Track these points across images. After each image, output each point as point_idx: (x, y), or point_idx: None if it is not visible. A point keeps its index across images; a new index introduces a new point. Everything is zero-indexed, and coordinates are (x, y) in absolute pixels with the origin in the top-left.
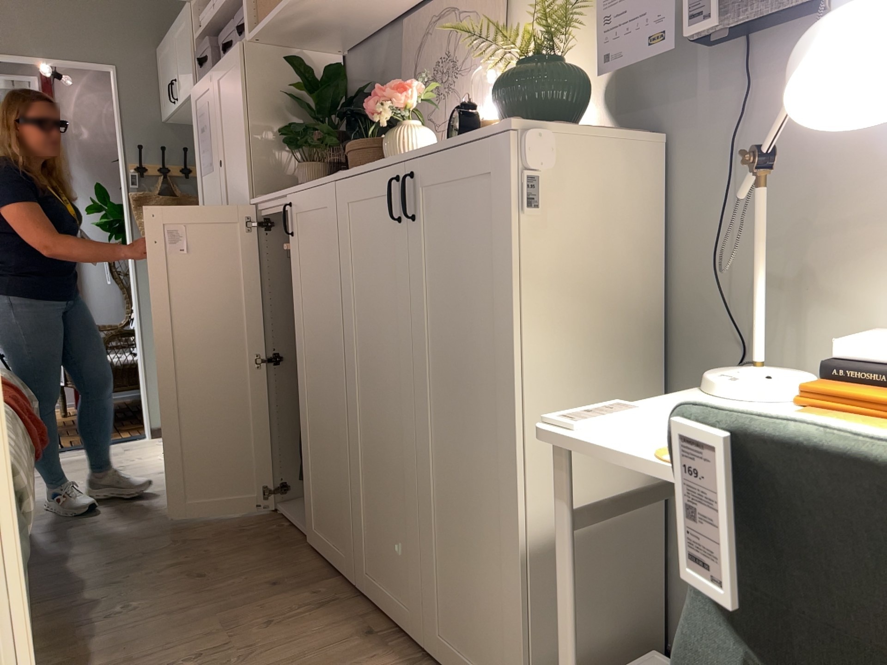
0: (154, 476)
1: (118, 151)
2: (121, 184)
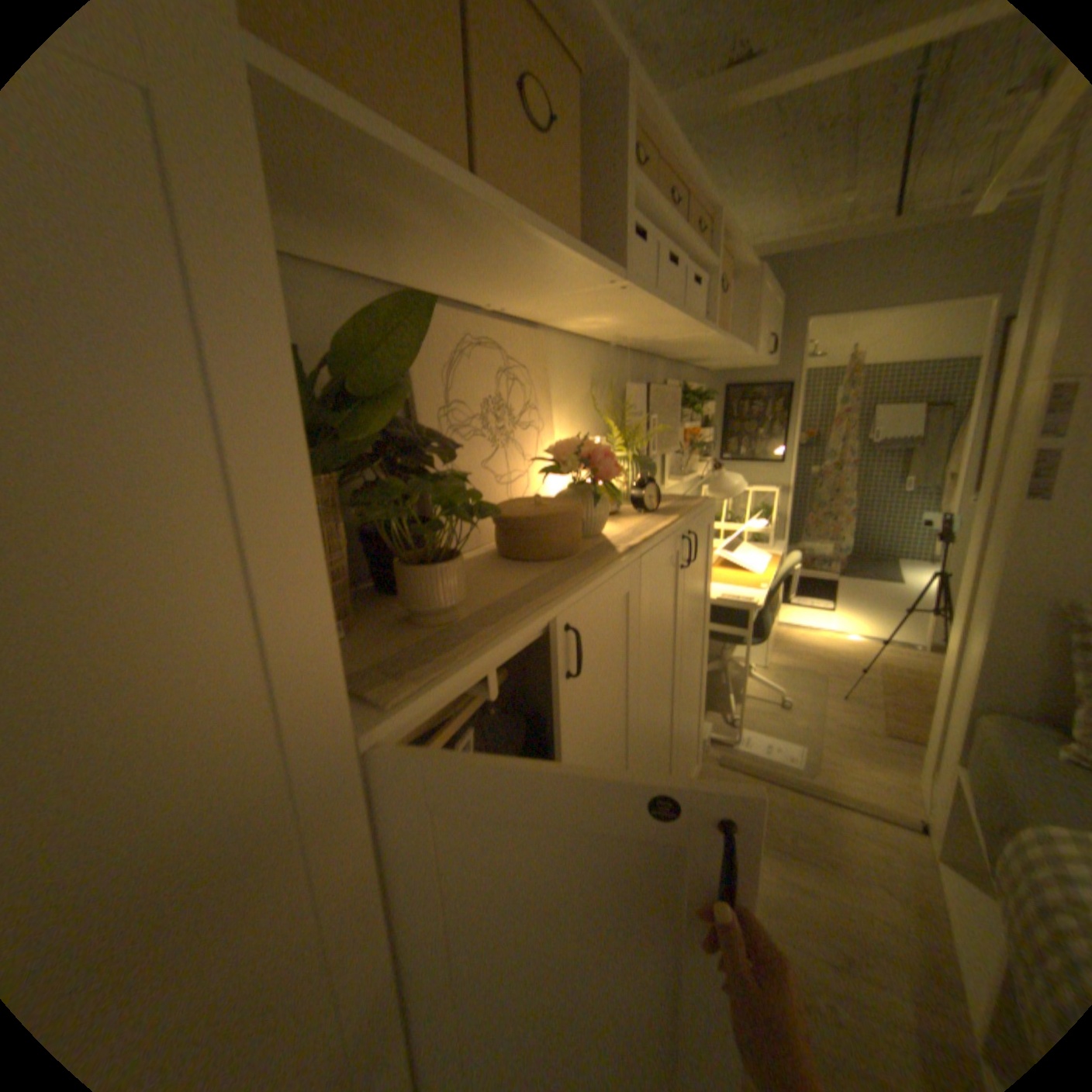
0: None
1: None
2: None
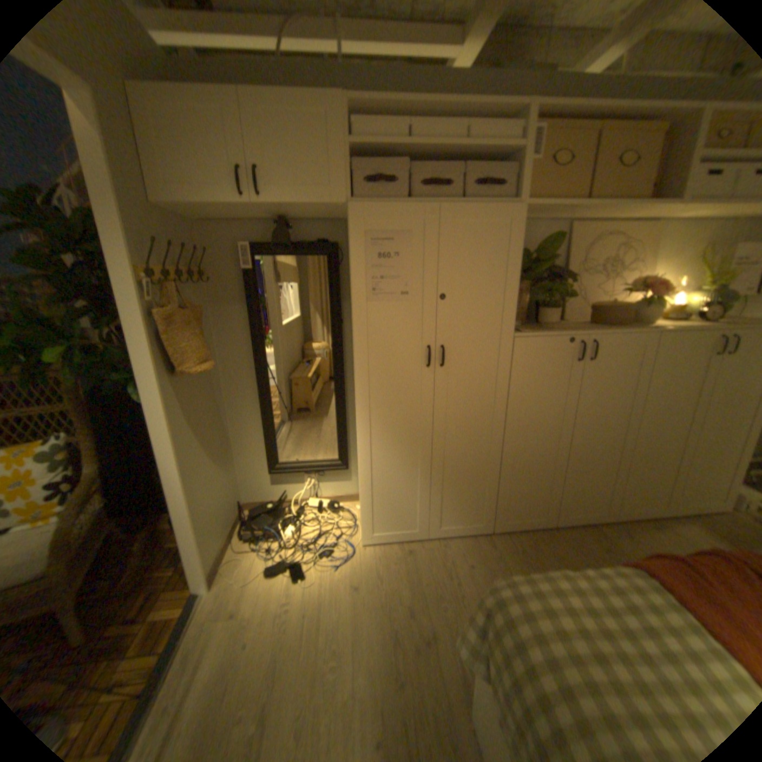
0: (364, 594)
1: (105, 242)
2: (116, 295)
